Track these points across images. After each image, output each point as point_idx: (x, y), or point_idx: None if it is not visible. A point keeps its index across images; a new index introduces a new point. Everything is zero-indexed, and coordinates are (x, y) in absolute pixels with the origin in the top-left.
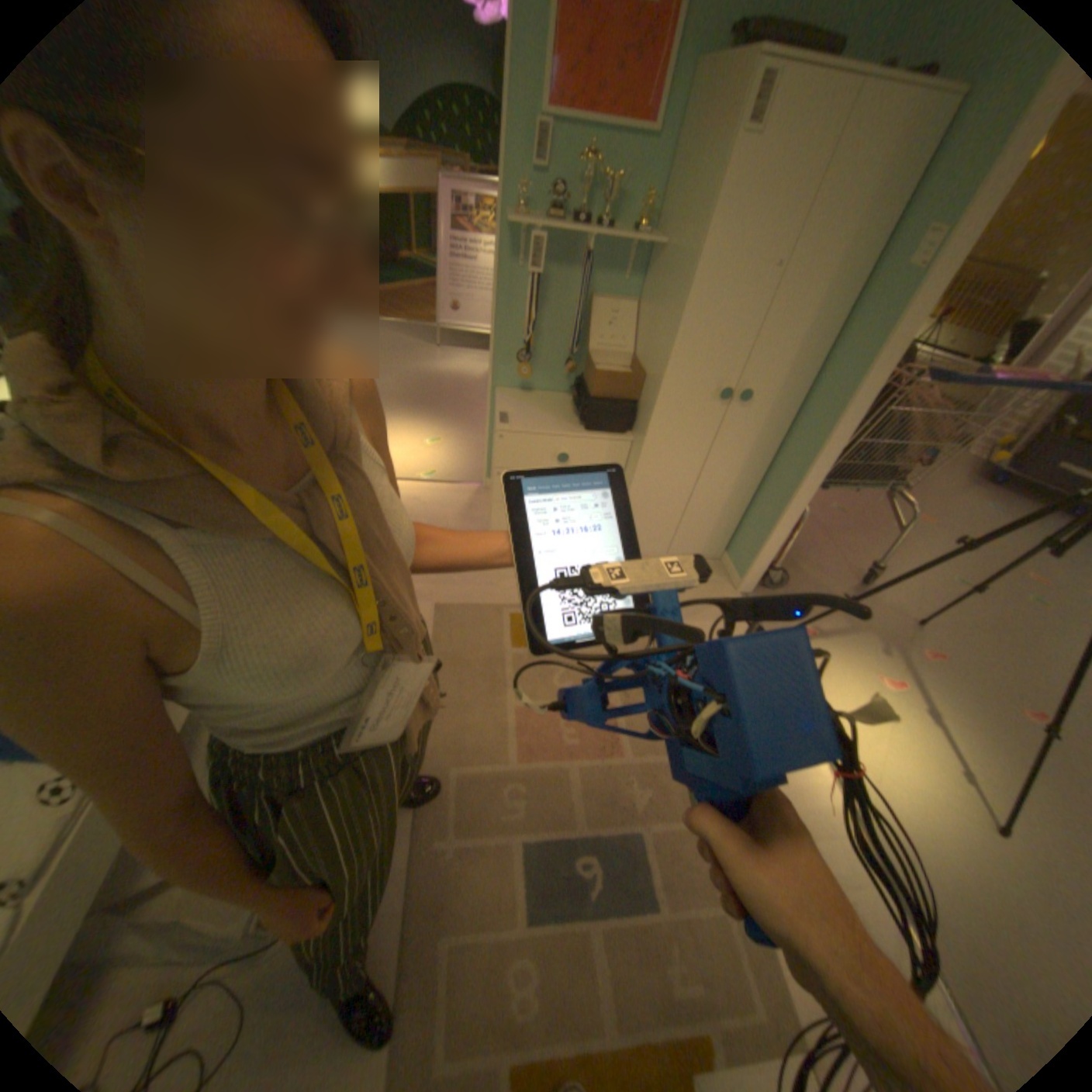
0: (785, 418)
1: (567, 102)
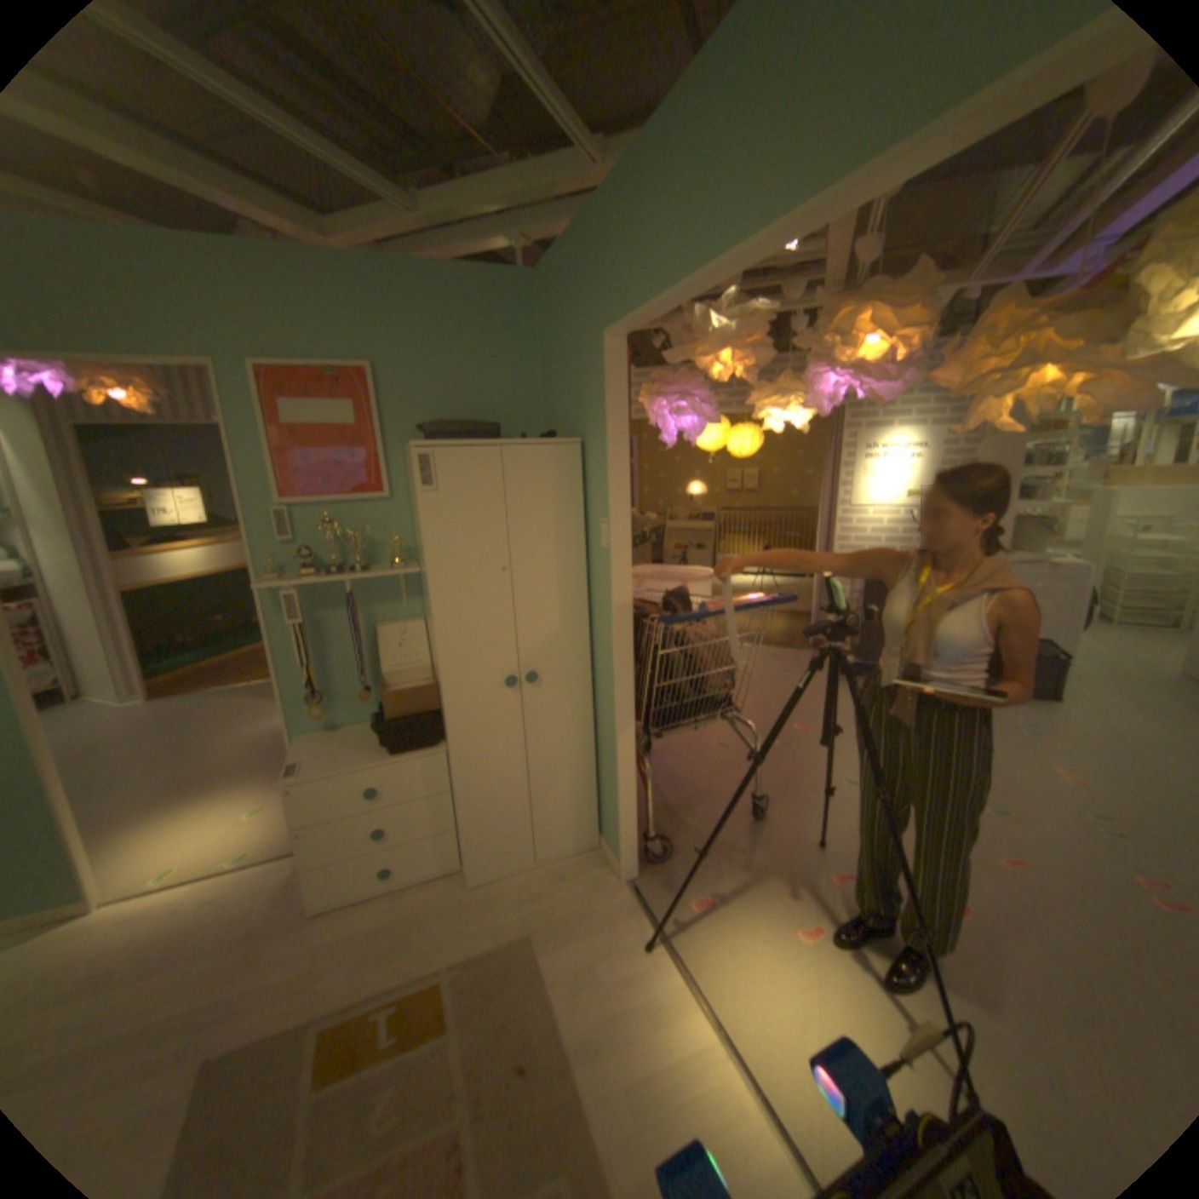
0: (583, 686)
1: (297, 494)
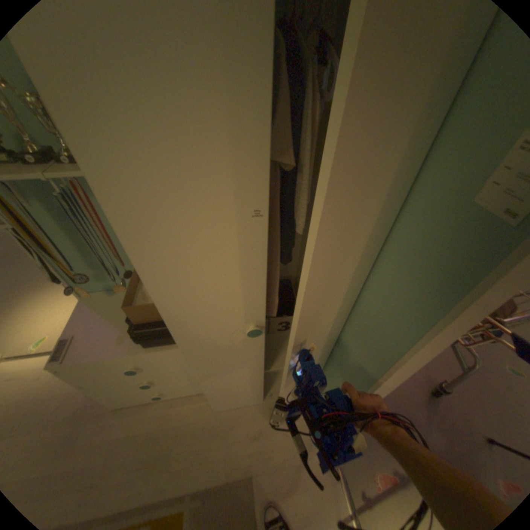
0: (335, 328)
1: None
